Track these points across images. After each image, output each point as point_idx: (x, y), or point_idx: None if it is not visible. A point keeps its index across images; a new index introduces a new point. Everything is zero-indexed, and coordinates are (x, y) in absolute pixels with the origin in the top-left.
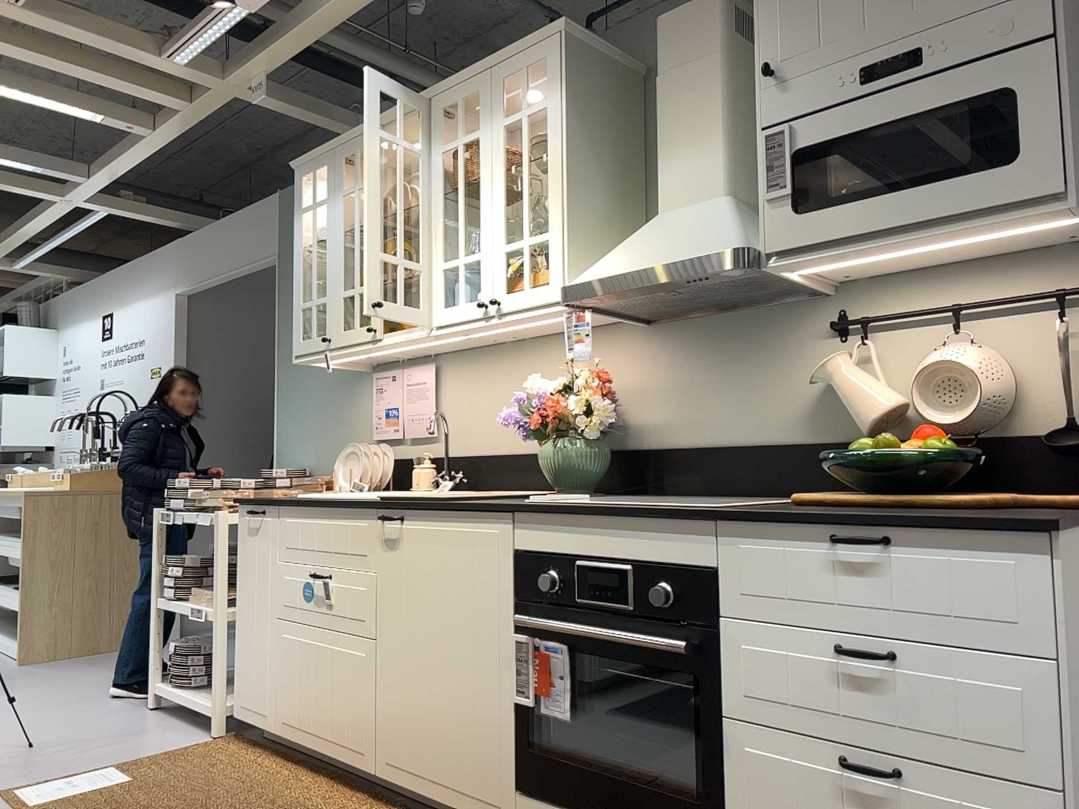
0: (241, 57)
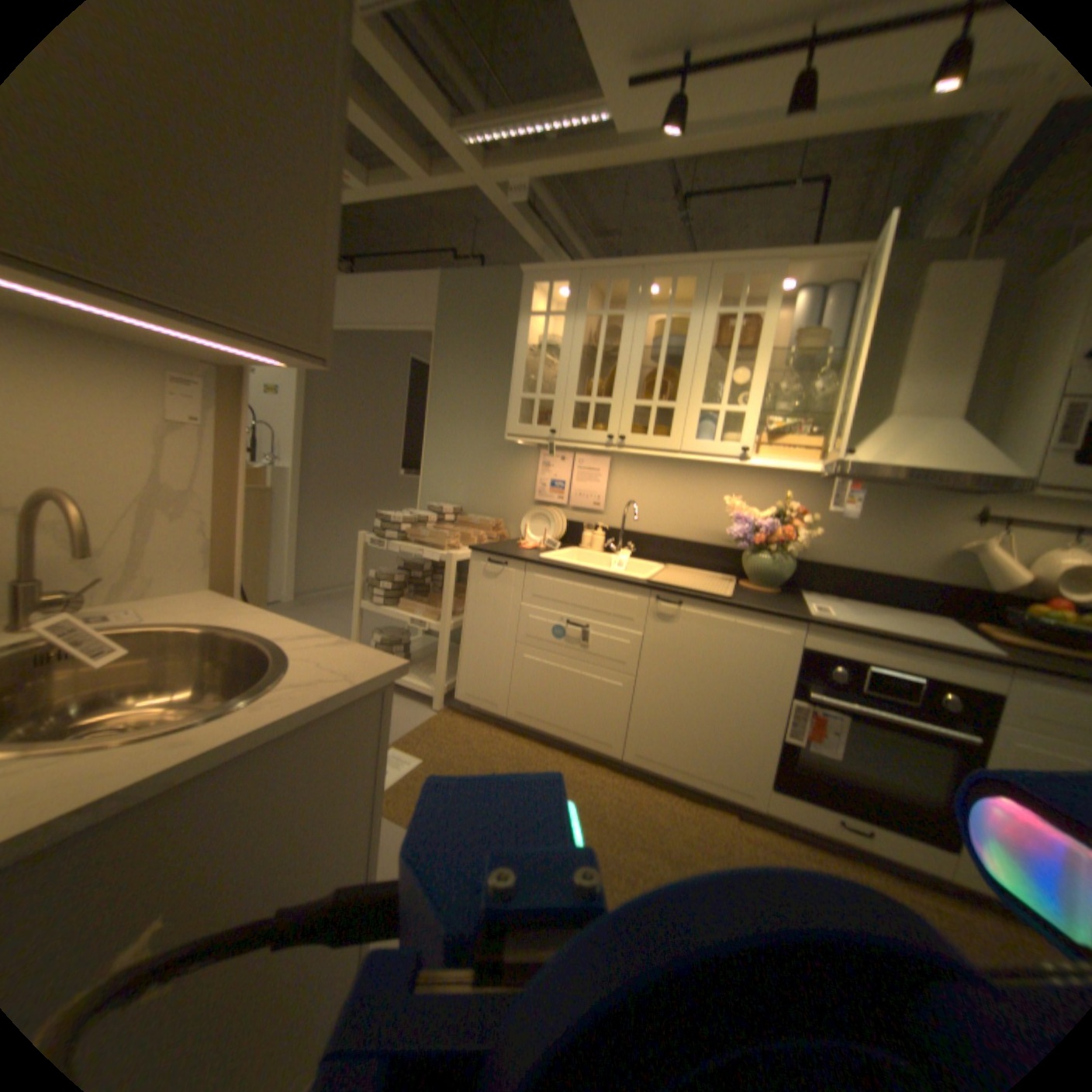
0: (509, 148)
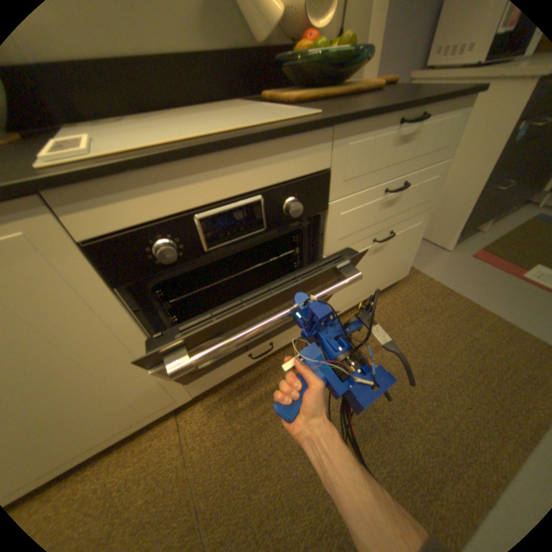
0: None
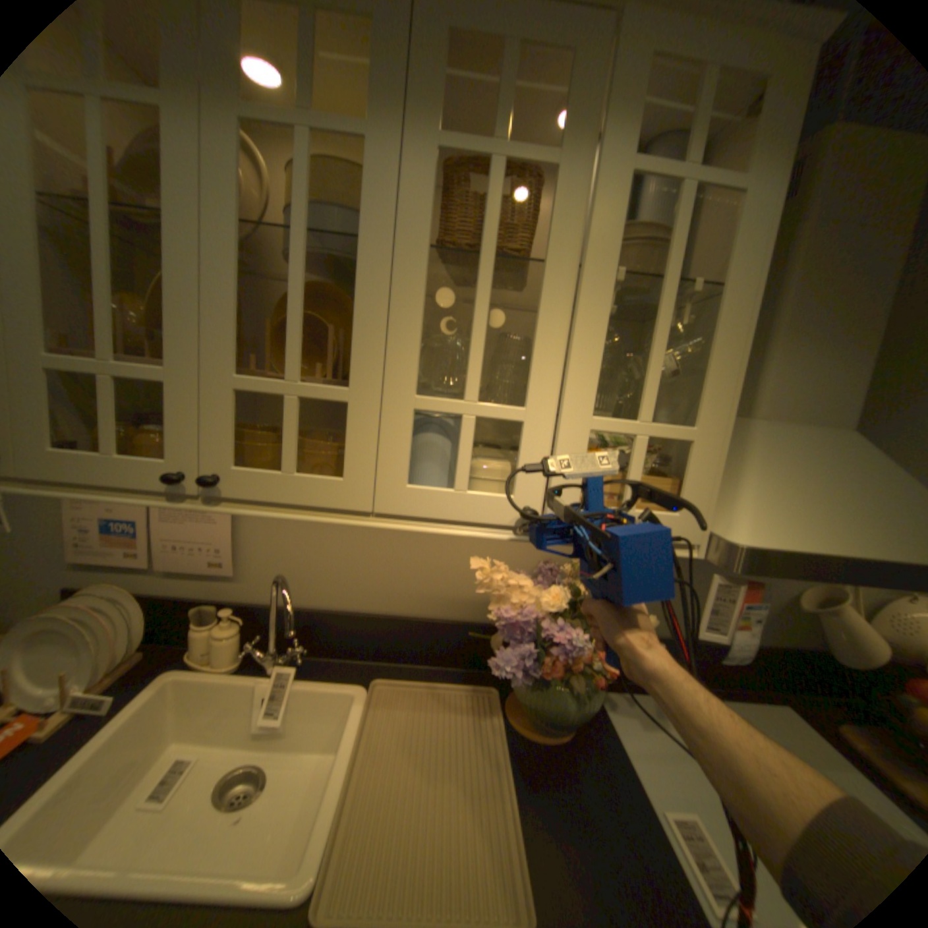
0: None
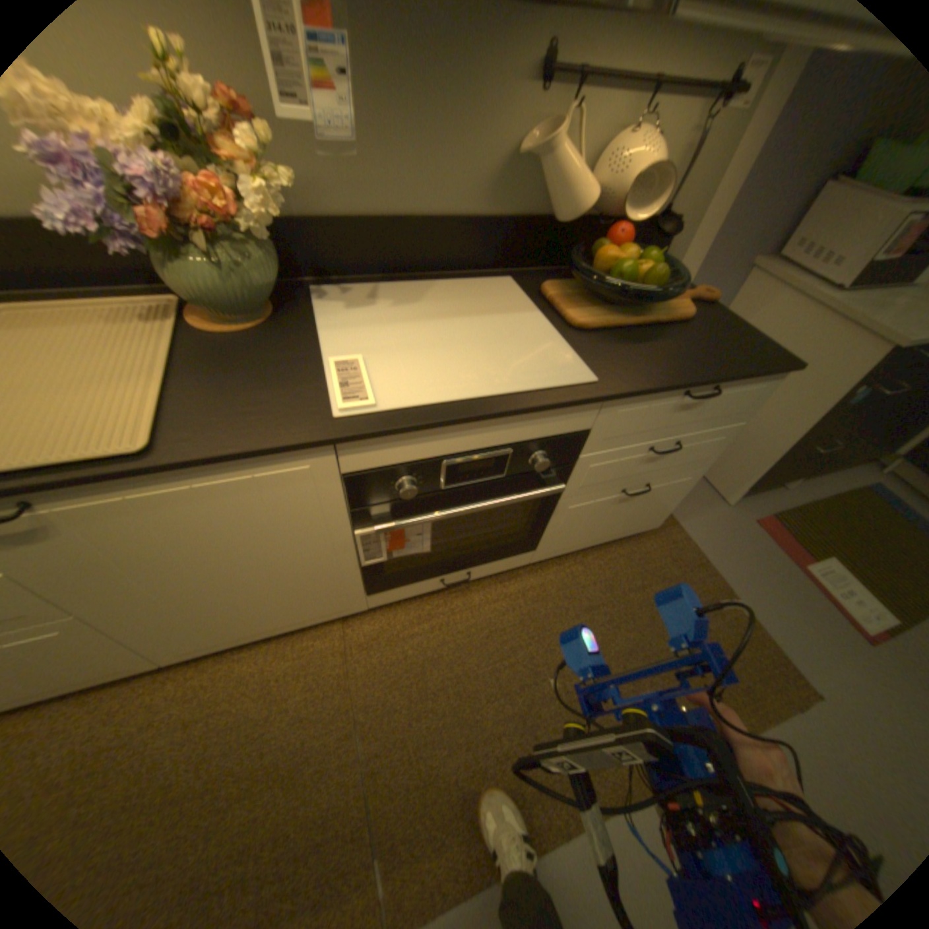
0: None
